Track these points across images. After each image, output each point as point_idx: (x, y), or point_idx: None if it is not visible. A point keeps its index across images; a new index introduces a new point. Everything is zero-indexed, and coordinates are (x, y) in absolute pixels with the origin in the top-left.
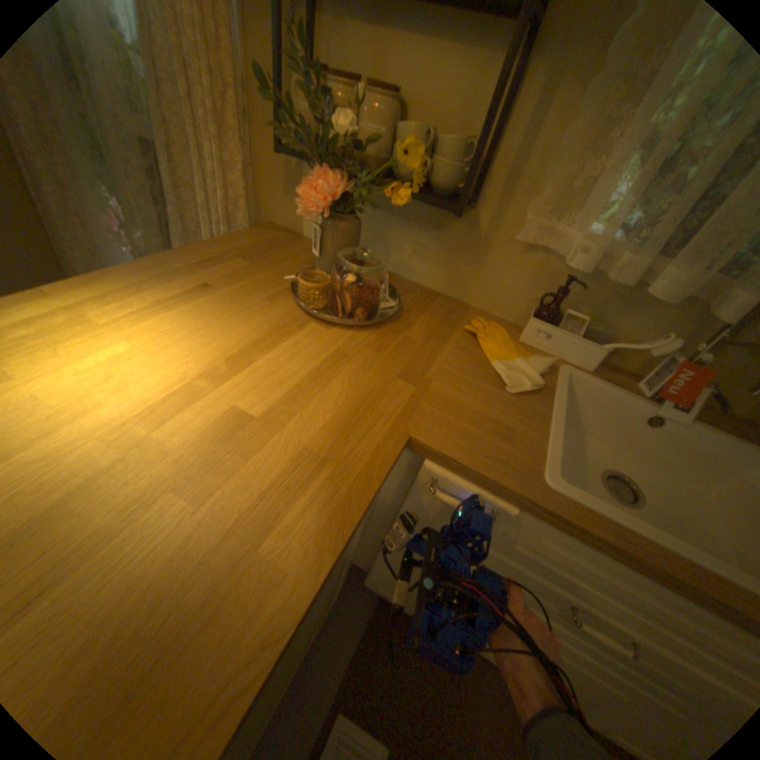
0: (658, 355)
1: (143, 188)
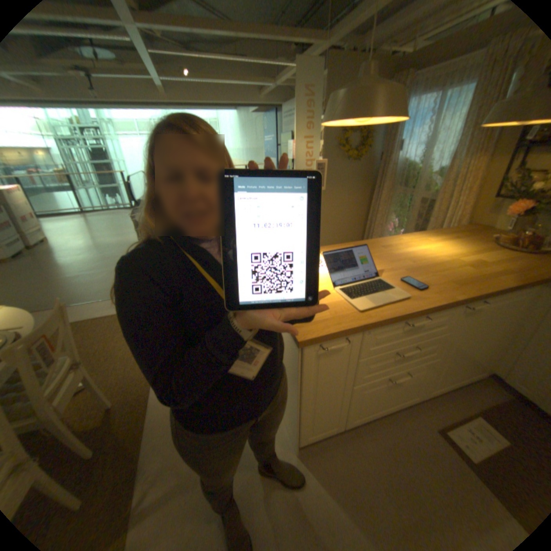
0: None
1: (416, 214)
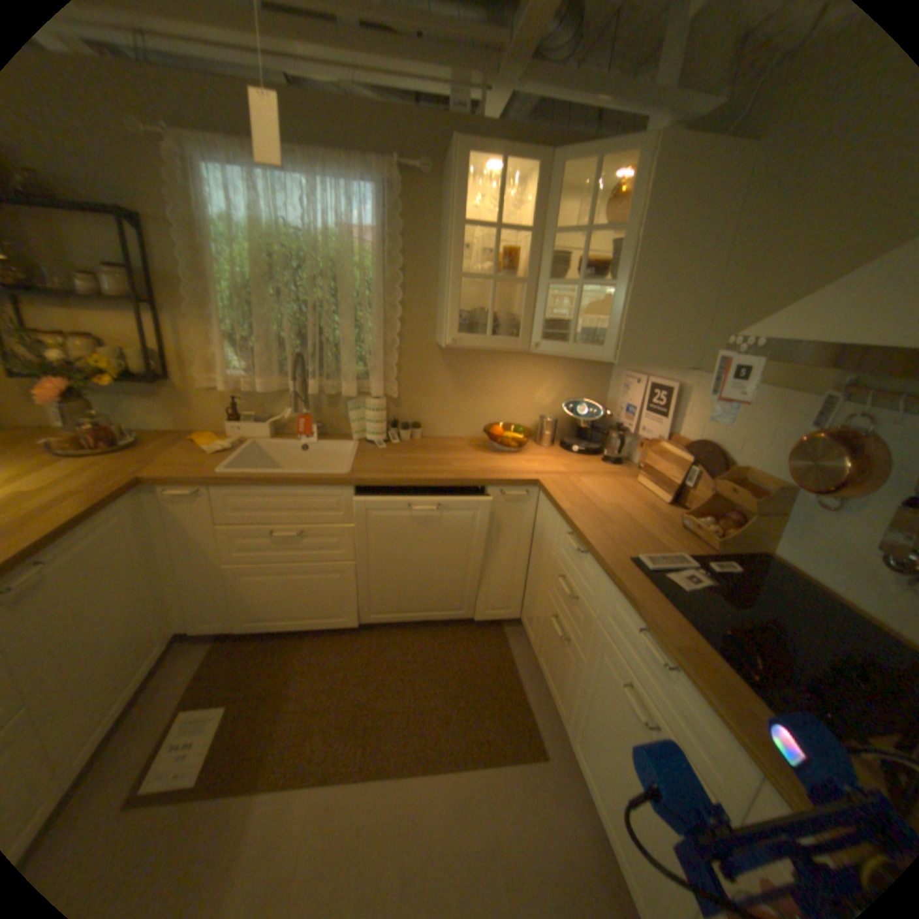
0: (287, 419)
1: None
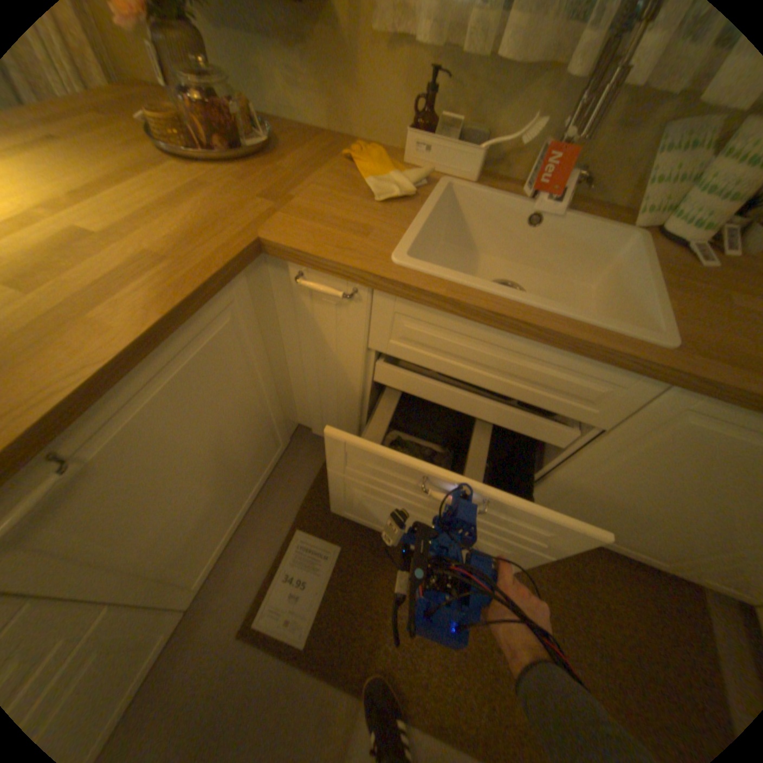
0: (527, 143)
1: None
